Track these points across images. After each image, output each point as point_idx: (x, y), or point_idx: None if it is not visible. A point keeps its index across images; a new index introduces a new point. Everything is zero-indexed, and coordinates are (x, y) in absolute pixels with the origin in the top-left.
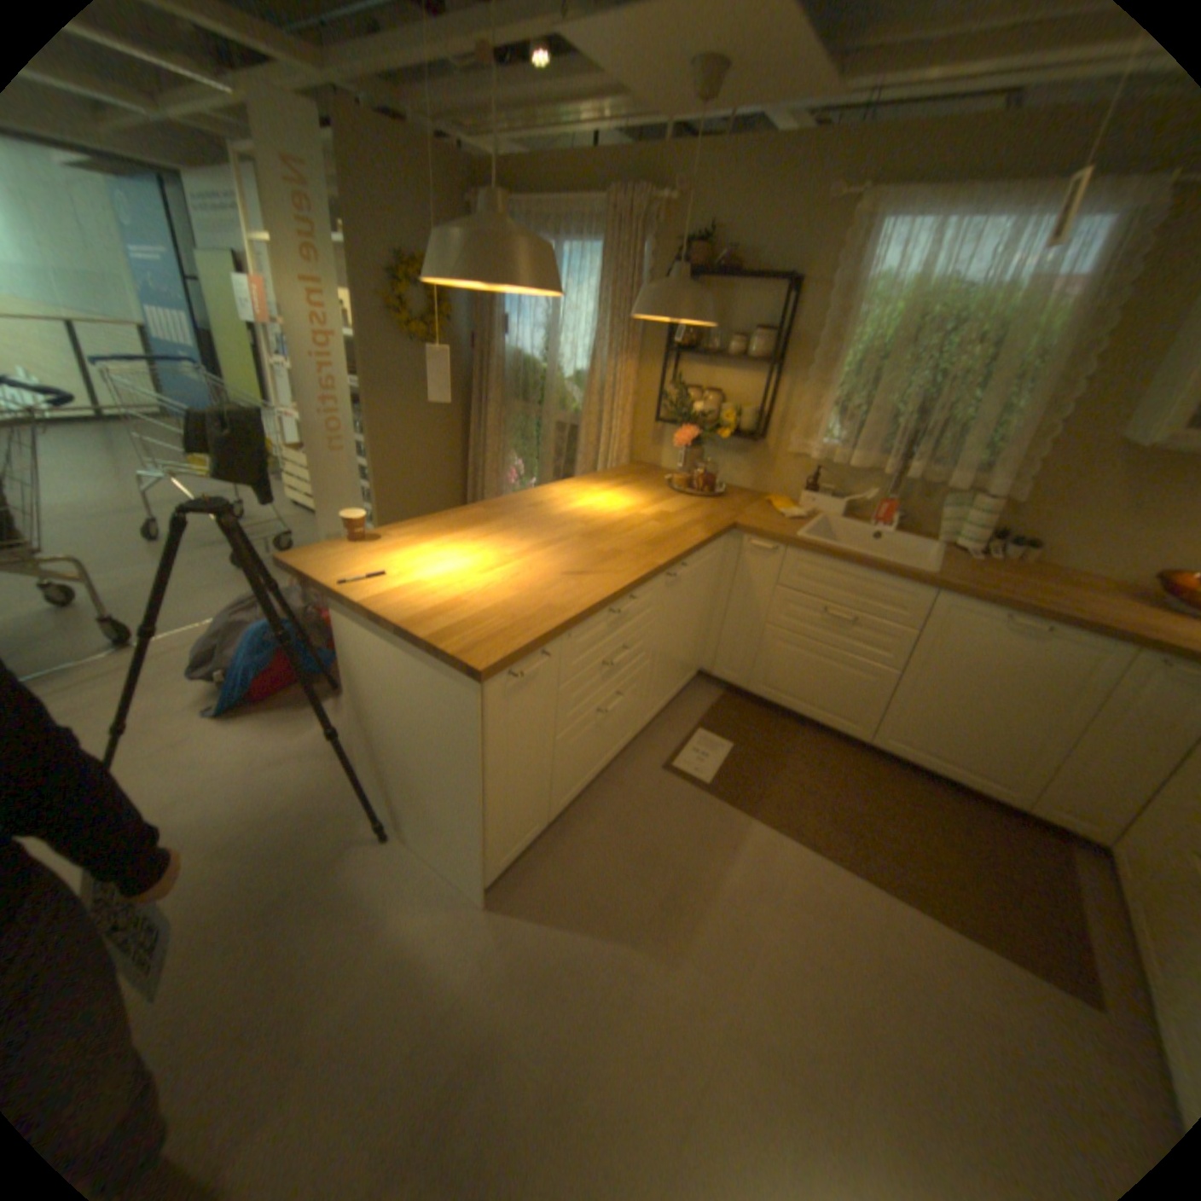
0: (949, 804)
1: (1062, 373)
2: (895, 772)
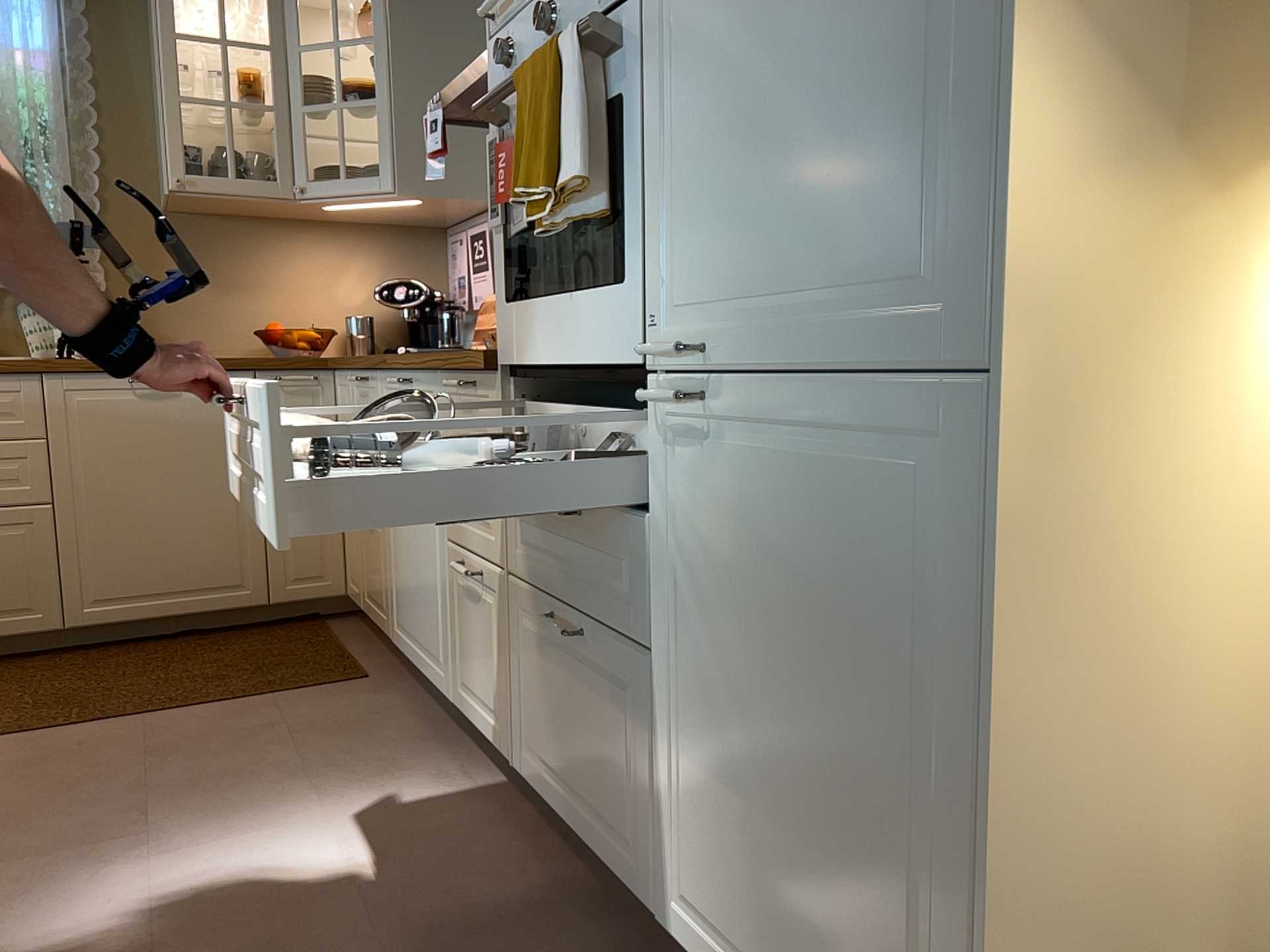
0: (190, 644)
1: (74, 150)
2: (114, 650)
